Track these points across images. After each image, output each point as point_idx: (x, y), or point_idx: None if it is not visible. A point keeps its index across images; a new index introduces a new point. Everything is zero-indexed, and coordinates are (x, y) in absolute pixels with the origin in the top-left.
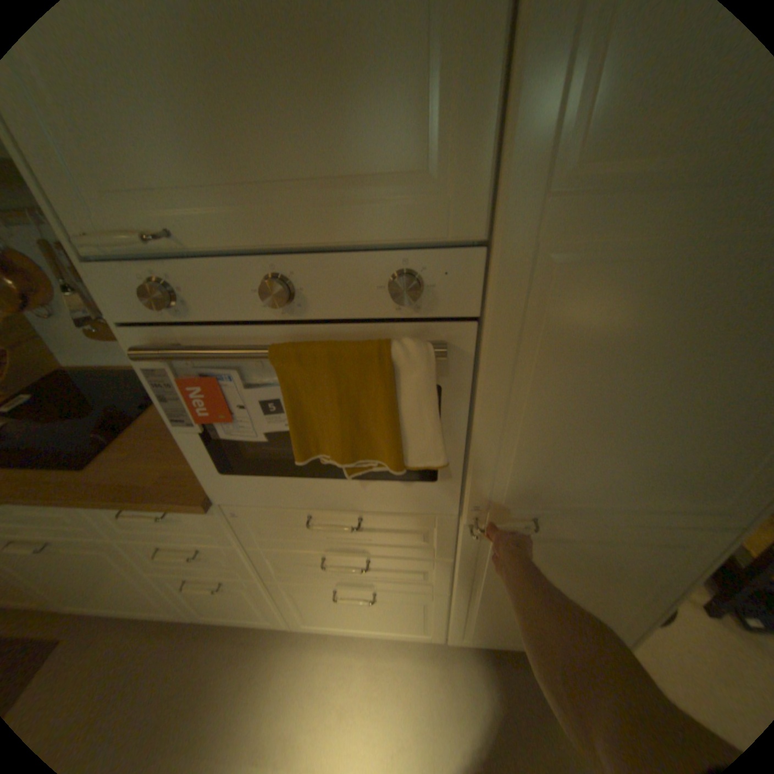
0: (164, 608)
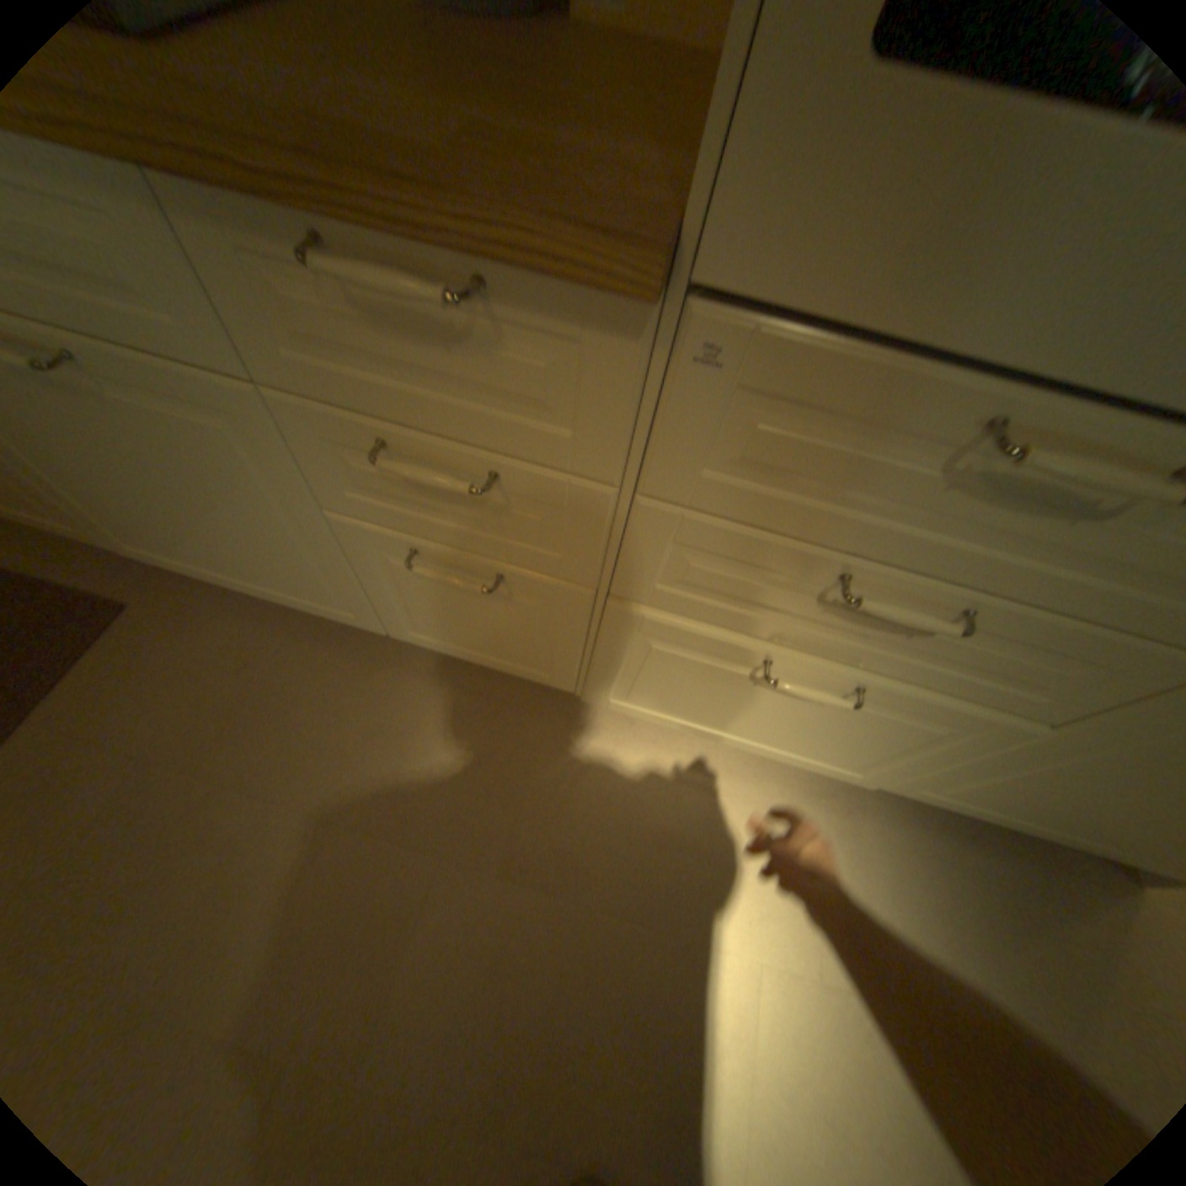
0: (342, 595)
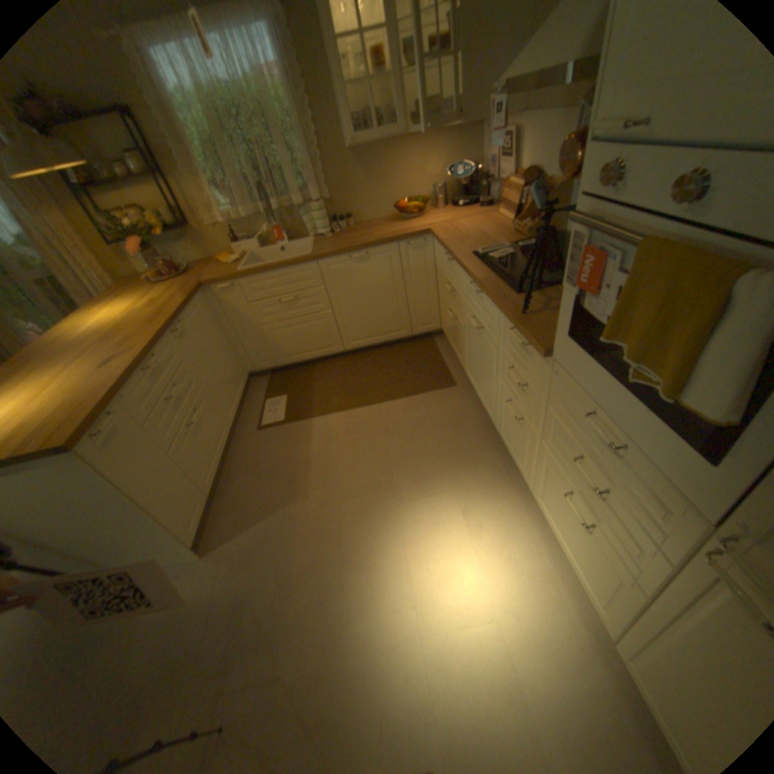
0: (494, 411)
